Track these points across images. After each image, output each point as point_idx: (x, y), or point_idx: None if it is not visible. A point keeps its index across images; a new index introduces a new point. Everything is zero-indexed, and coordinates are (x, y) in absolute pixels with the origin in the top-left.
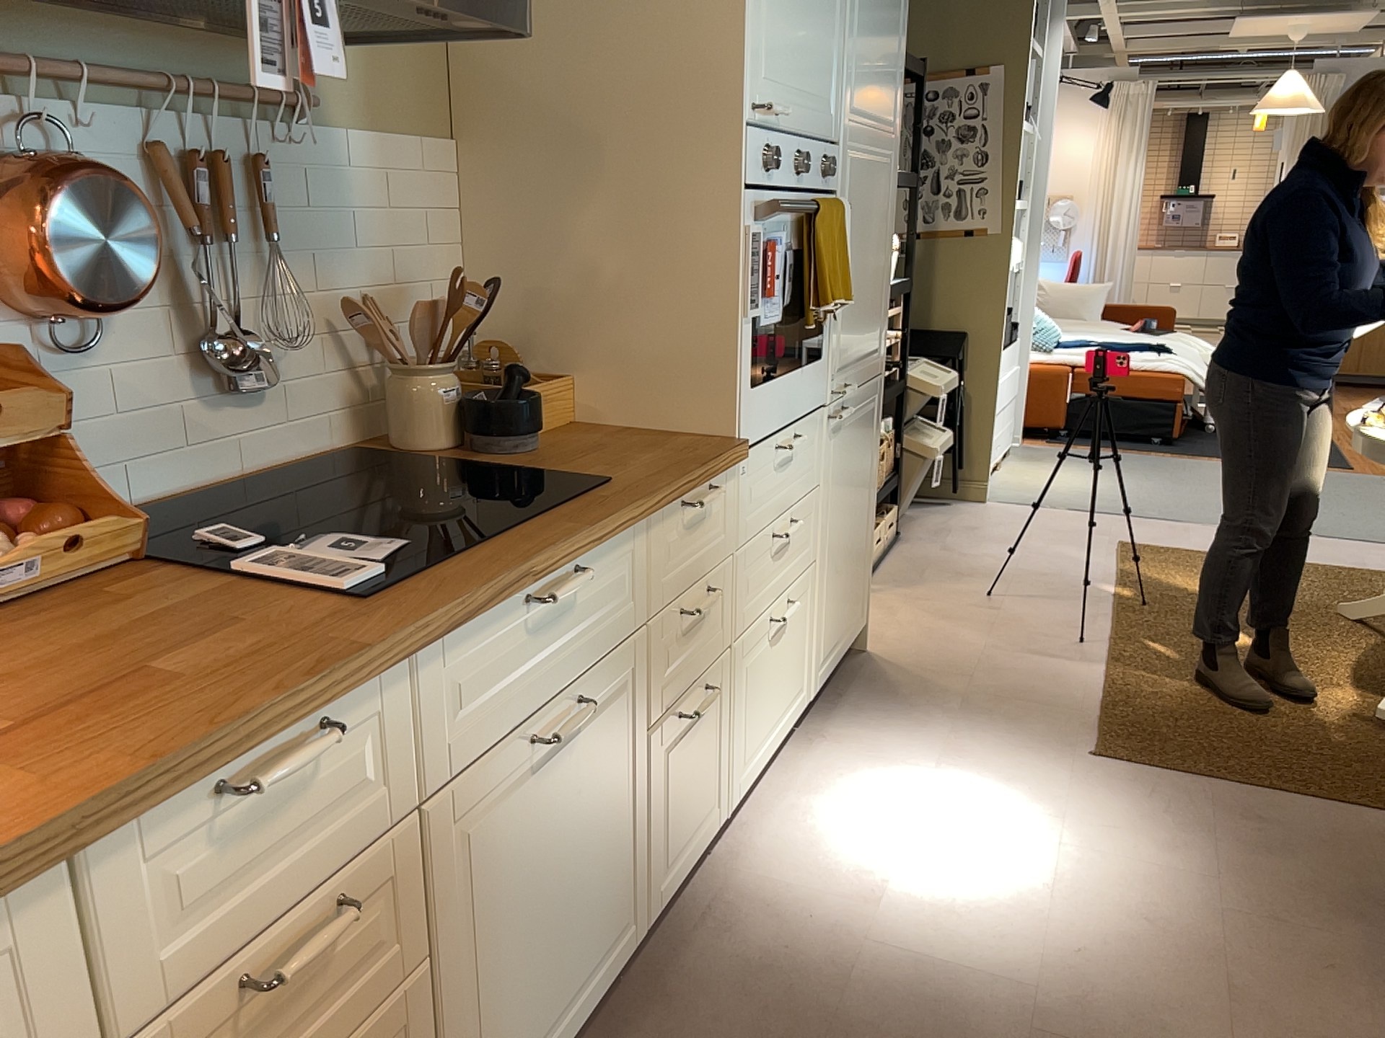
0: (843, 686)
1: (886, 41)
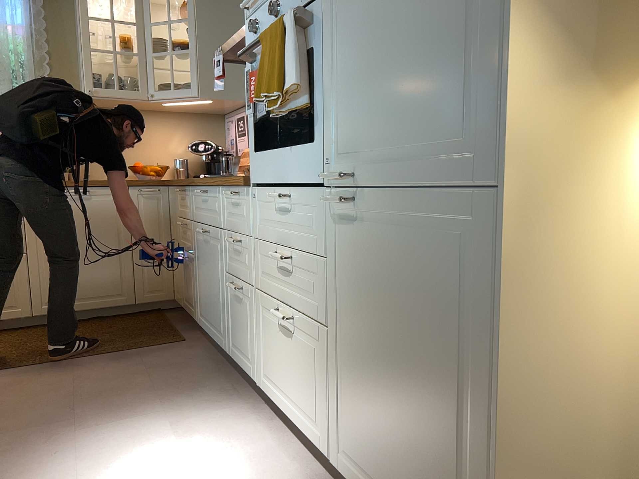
0: None
1: None
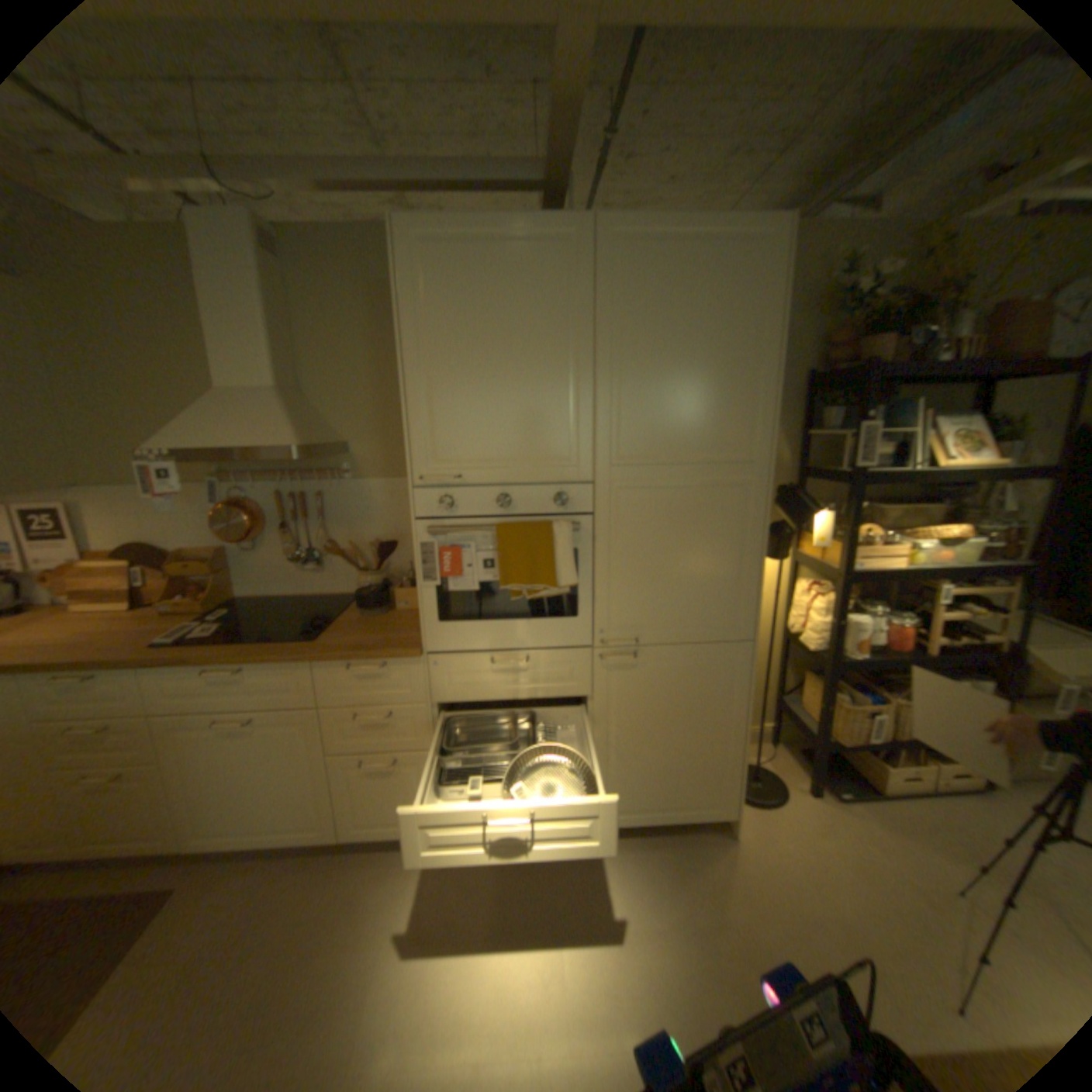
0: (672, 846)
1: (709, 391)
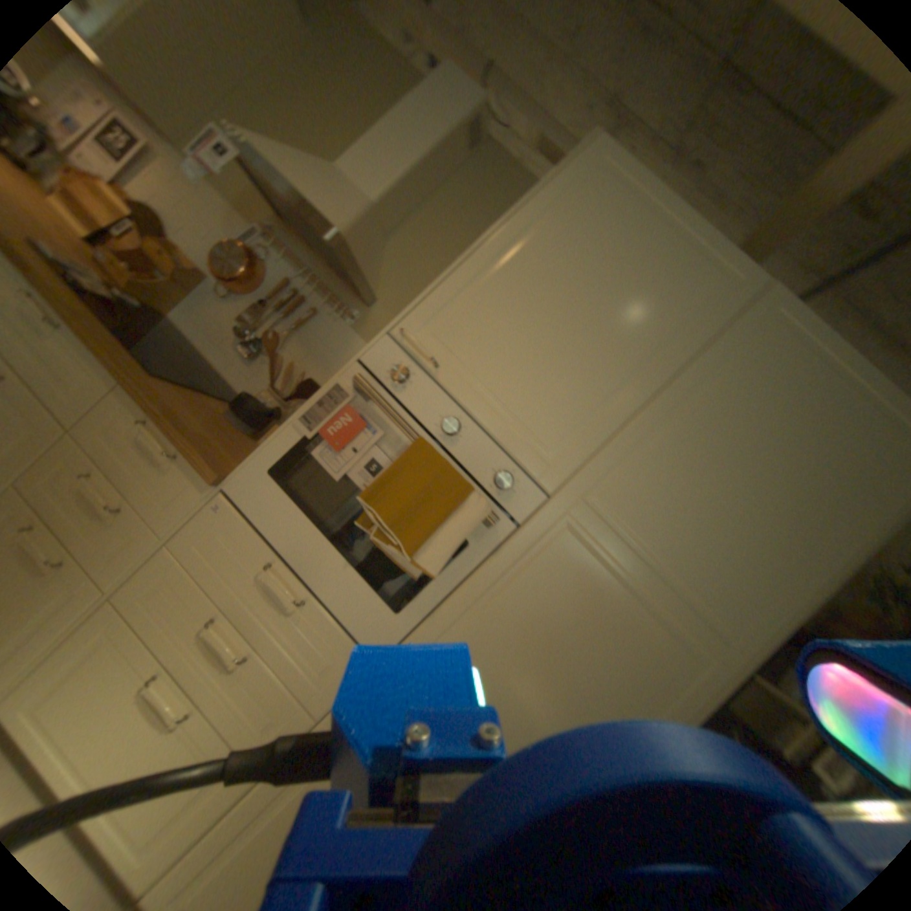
0: None
1: (748, 531)
